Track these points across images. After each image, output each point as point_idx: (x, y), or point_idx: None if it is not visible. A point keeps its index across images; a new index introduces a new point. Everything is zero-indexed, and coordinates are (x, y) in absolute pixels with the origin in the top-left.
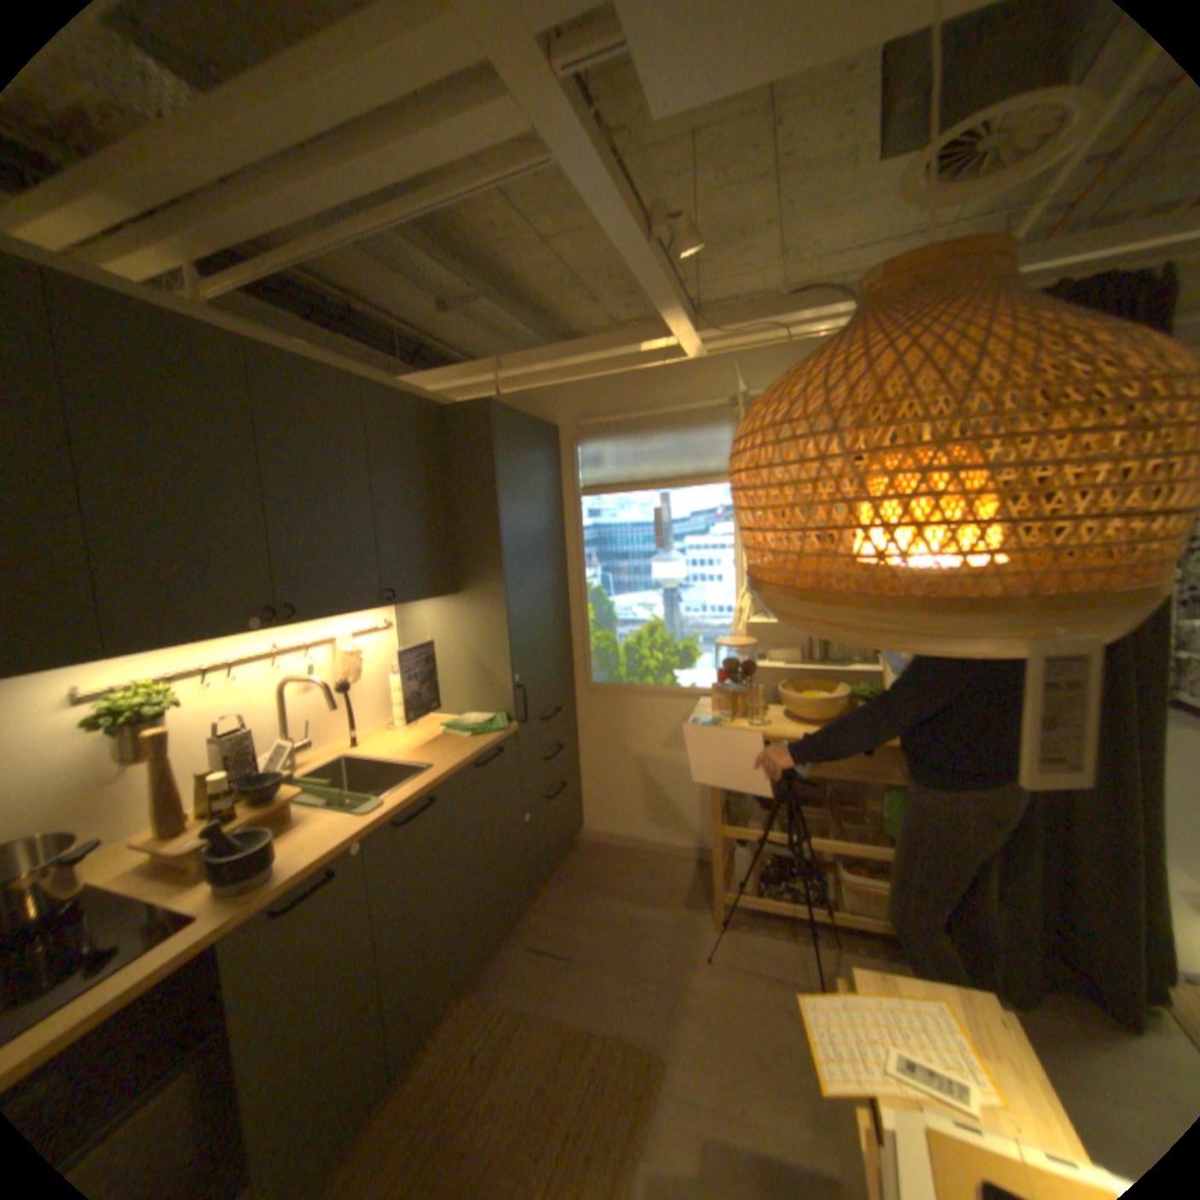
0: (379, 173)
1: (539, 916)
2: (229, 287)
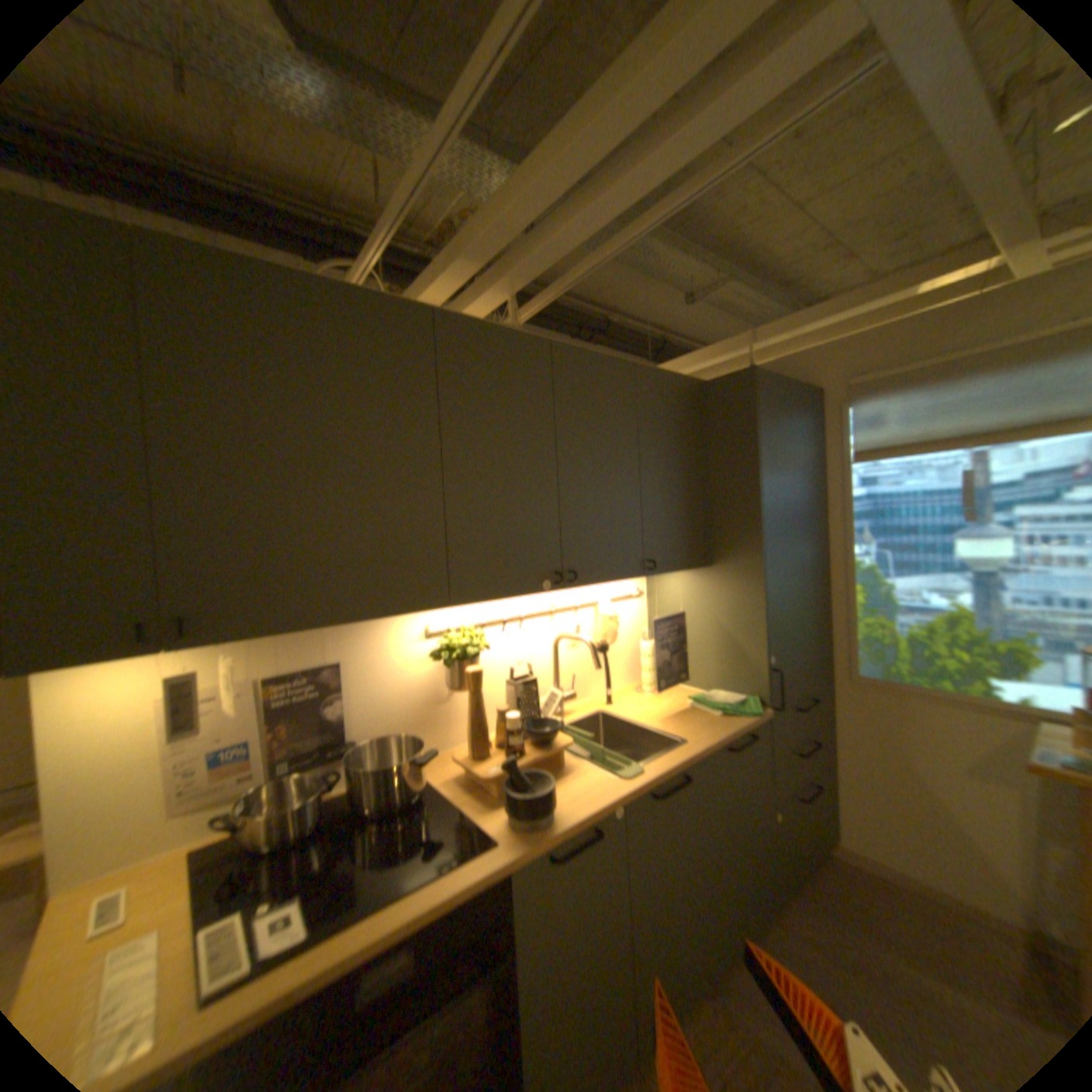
0: (677, 152)
1: (790, 934)
2: (535, 308)
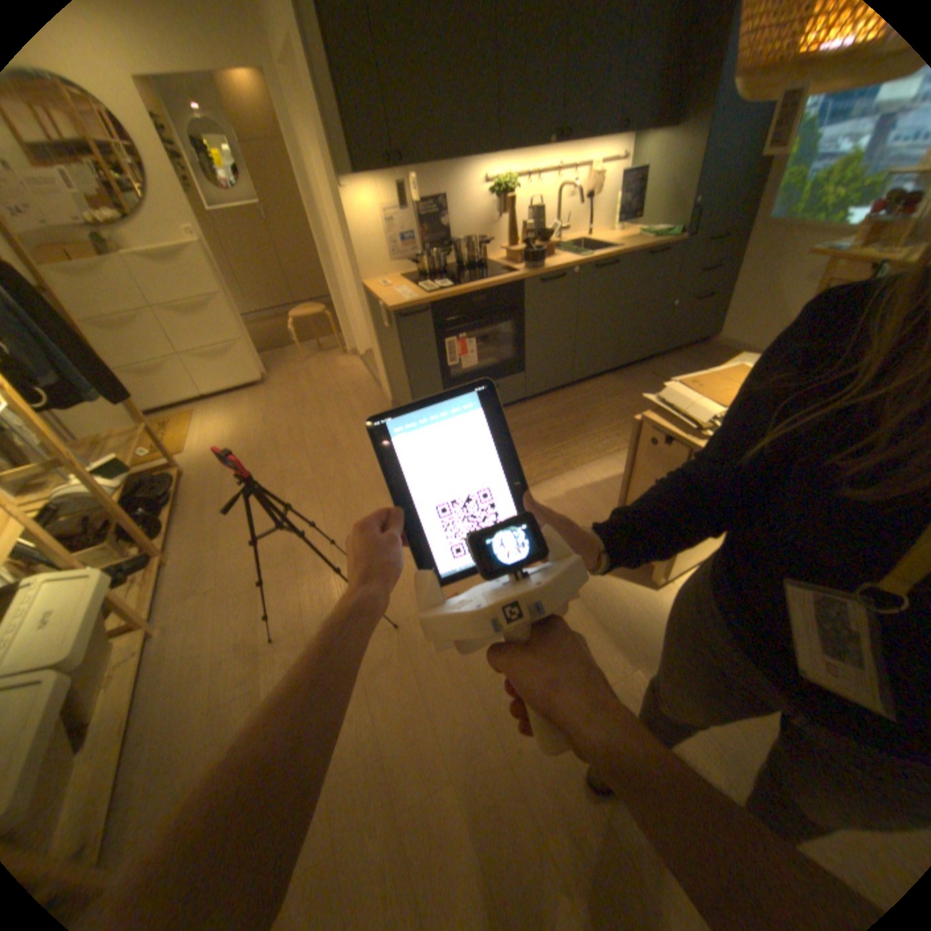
0: None
1: (663, 363)
2: None
